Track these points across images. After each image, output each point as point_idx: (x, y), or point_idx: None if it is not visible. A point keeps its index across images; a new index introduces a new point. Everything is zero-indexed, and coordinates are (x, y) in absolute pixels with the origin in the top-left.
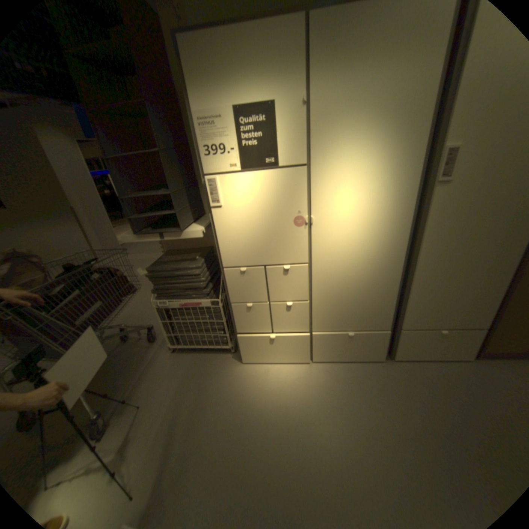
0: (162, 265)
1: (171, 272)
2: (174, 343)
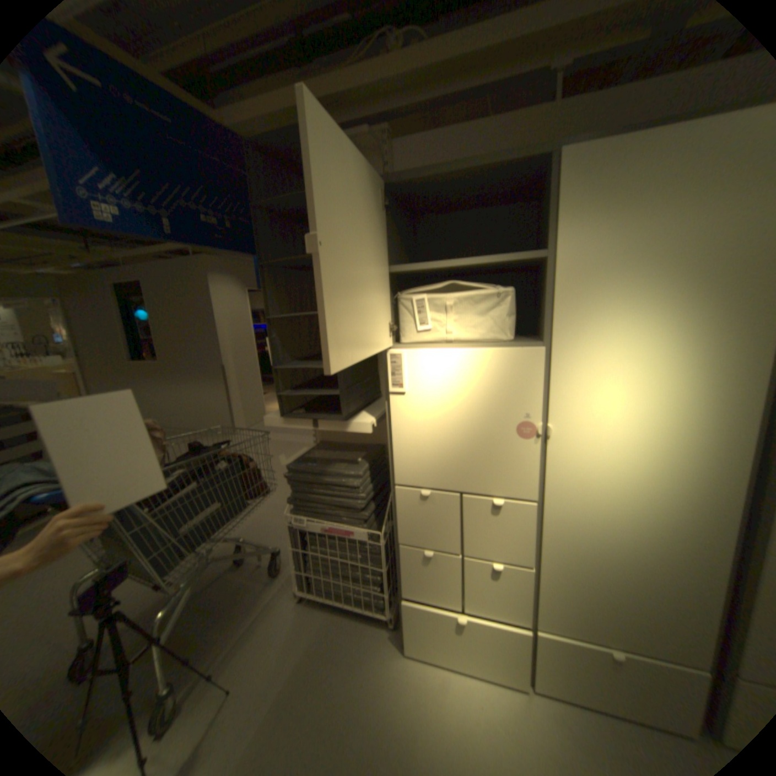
0: (309, 464)
1: (319, 477)
2: (303, 588)
